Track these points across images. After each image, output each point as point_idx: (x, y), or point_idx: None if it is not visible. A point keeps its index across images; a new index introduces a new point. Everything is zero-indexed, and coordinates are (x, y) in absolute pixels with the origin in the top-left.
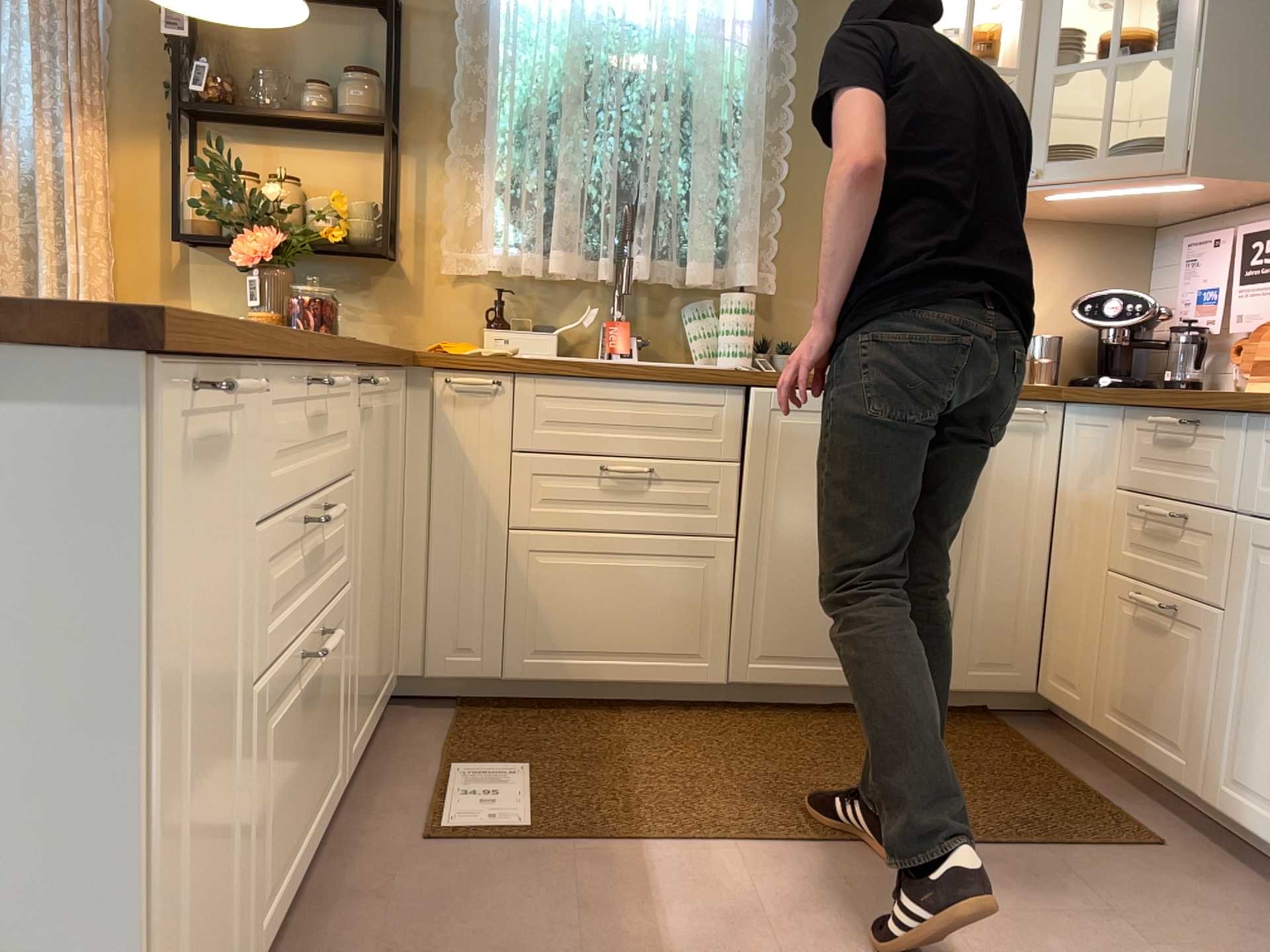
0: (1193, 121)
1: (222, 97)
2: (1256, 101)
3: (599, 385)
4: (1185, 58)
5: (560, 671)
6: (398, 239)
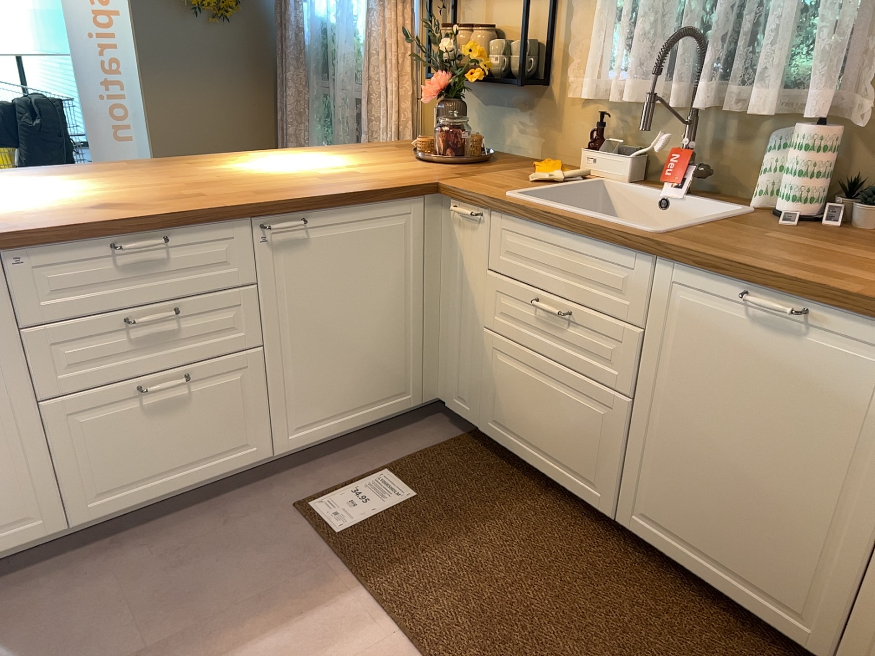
0: None
1: None
2: None
3: (540, 229)
4: None
5: (507, 441)
6: (548, 69)
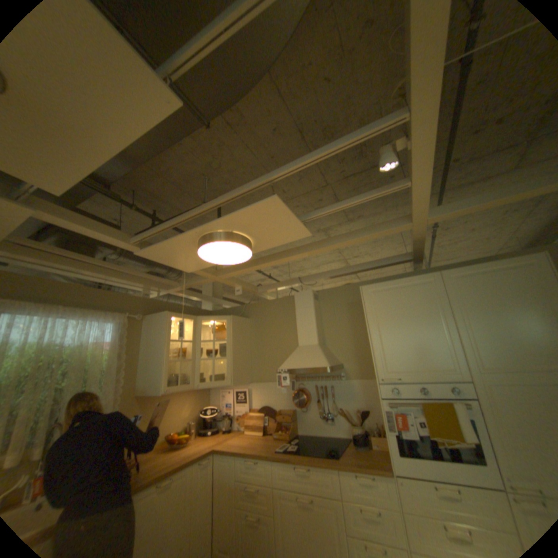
0: (230, 374)
1: None
2: (239, 368)
3: None
4: (228, 360)
5: None
6: None
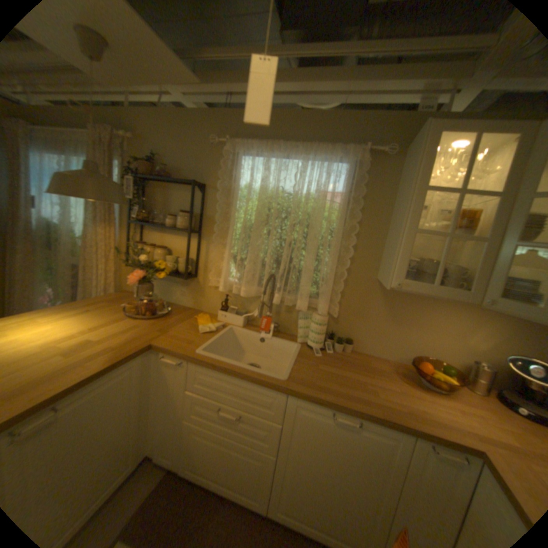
0: None
1: (140, 217)
2: None
3: (220, 375)
4: None
5: (197, 481)
6: (197, 270)
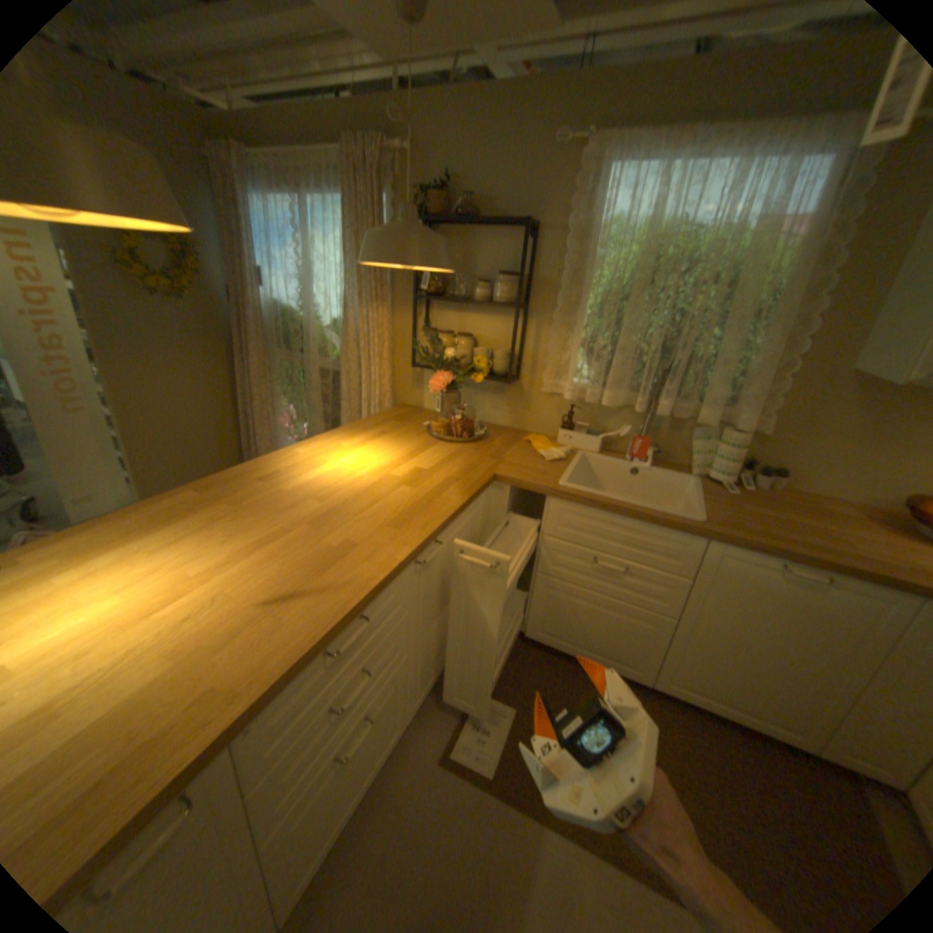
0: None
1: (434, 289)
2: None
3: (602, 514)
4: None
5: (555, 644)
6: (519, 368)
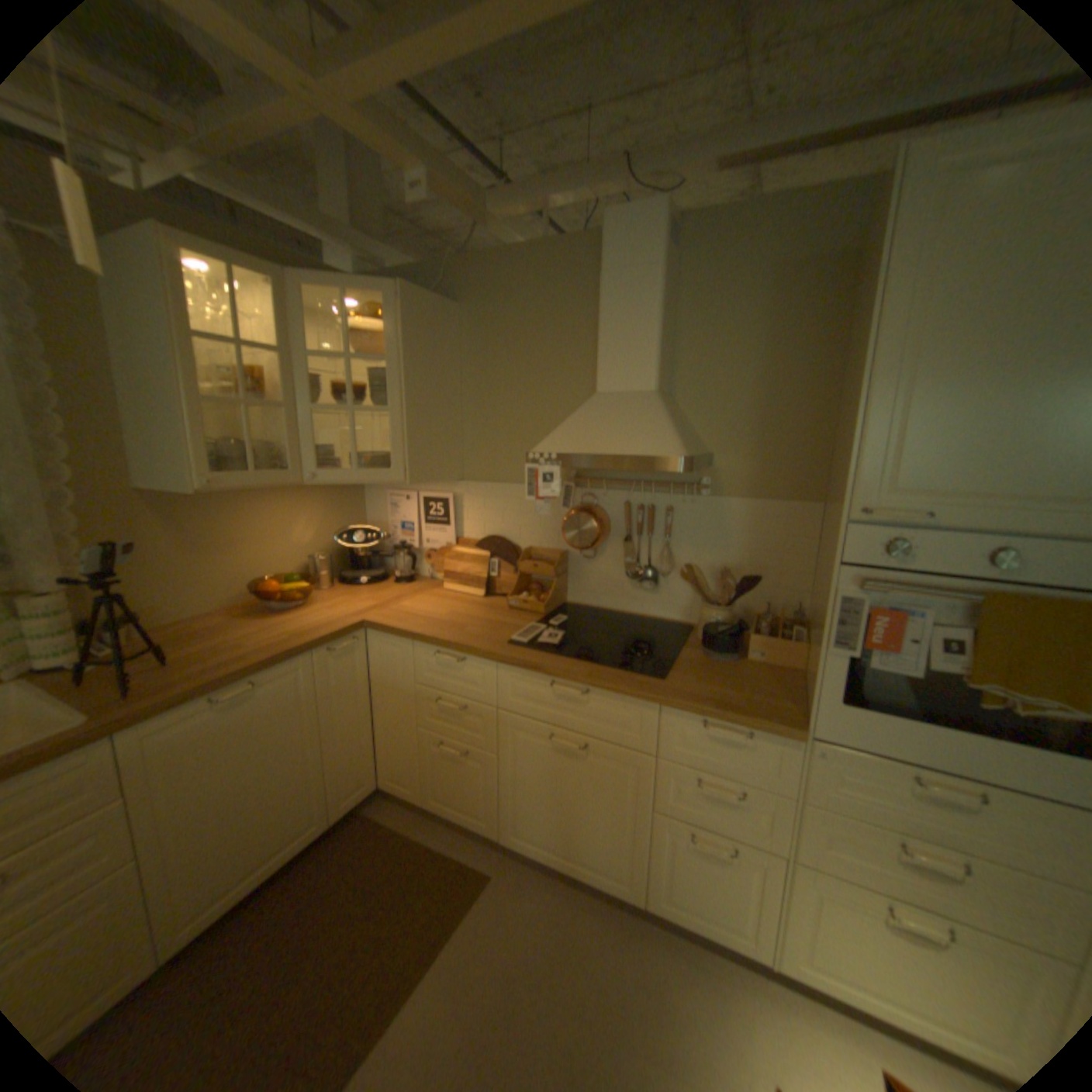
0: (404, 452)
1: None
2: (430, 441)
3: None
4: (395, 415)
5: None
6: None
